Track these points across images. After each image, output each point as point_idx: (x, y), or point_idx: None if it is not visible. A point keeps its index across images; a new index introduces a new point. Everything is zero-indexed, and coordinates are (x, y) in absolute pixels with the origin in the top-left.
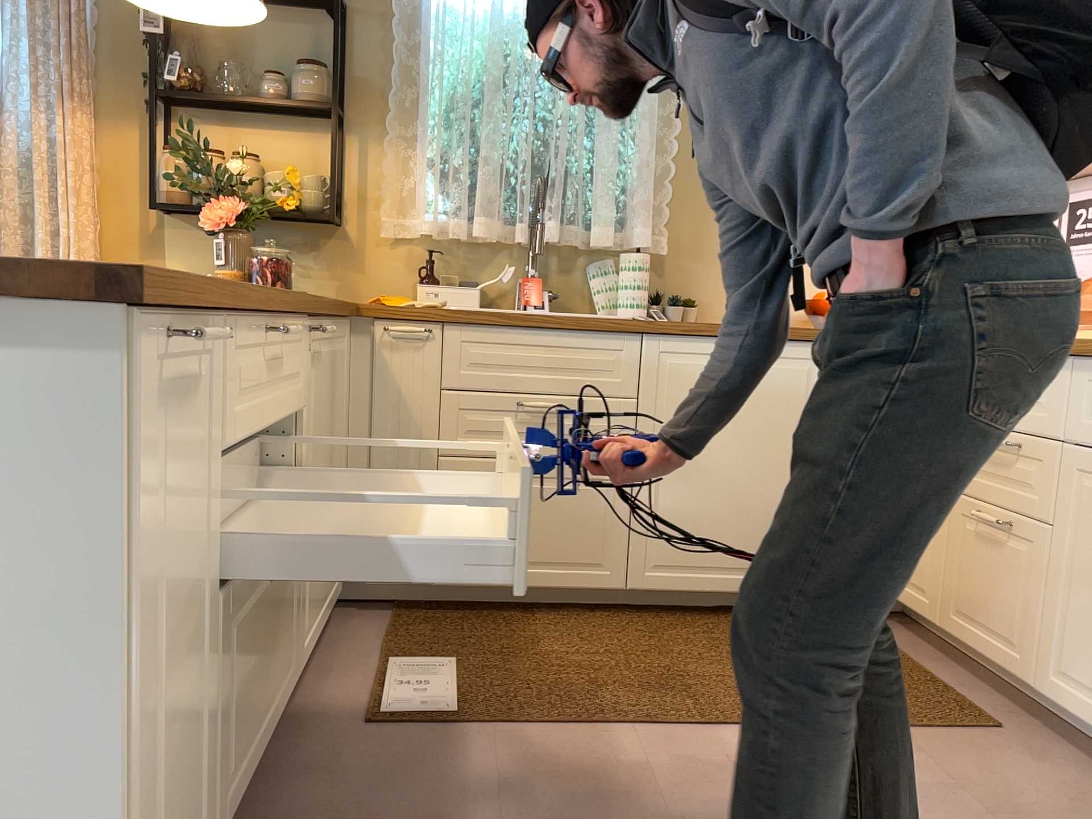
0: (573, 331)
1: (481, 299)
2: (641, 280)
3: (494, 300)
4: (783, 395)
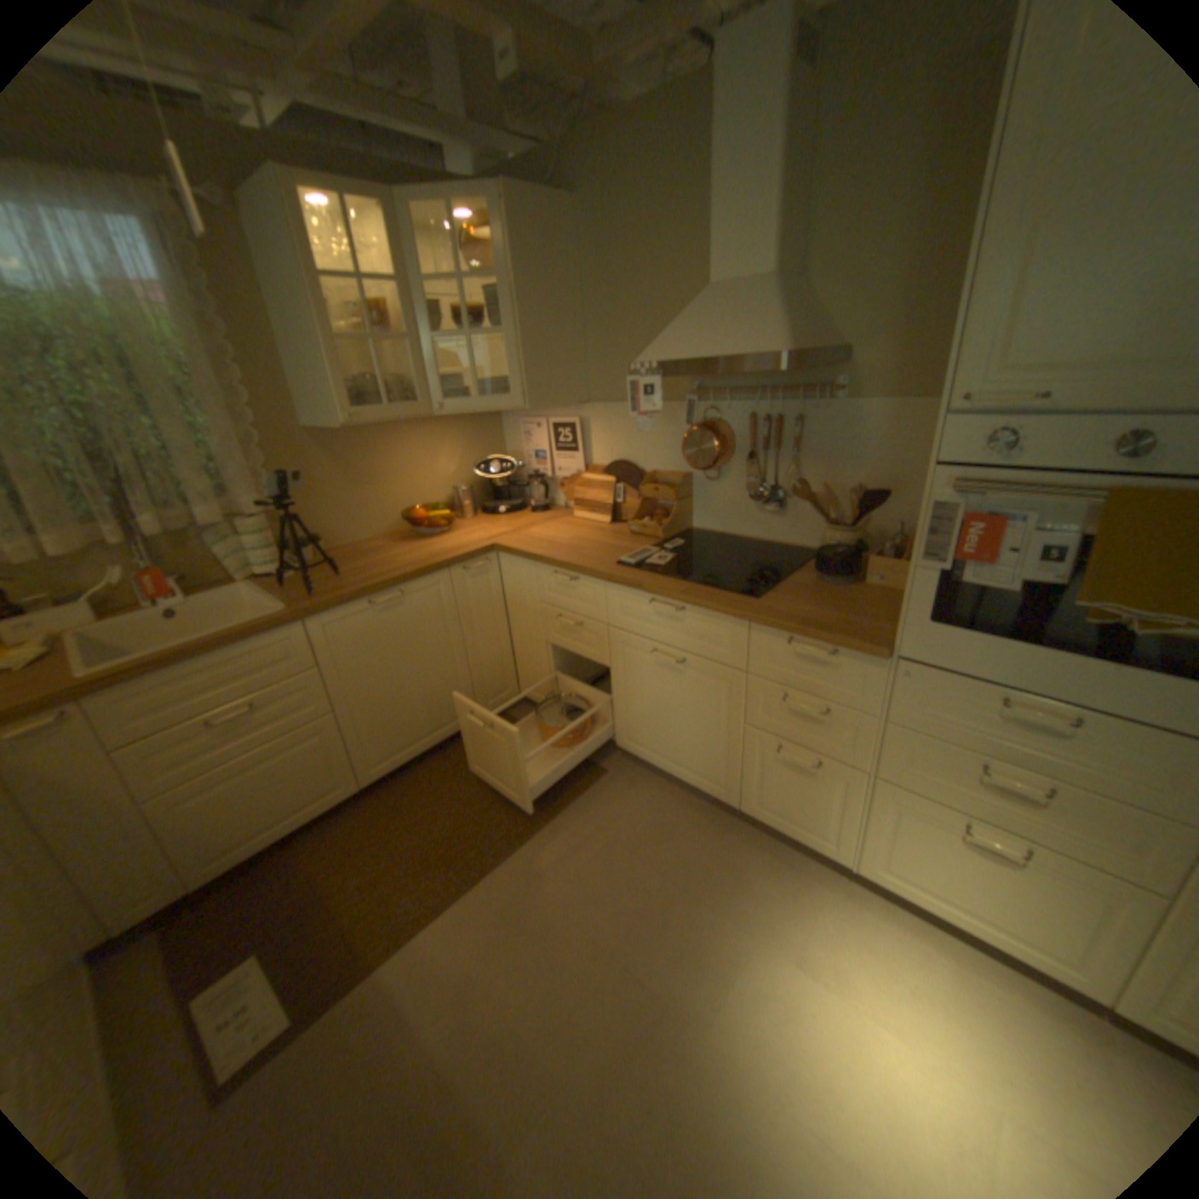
0: (234, 648)
1: (91, 613)
2: (263, 544)
3: (107, 603)
4: (424, 617)
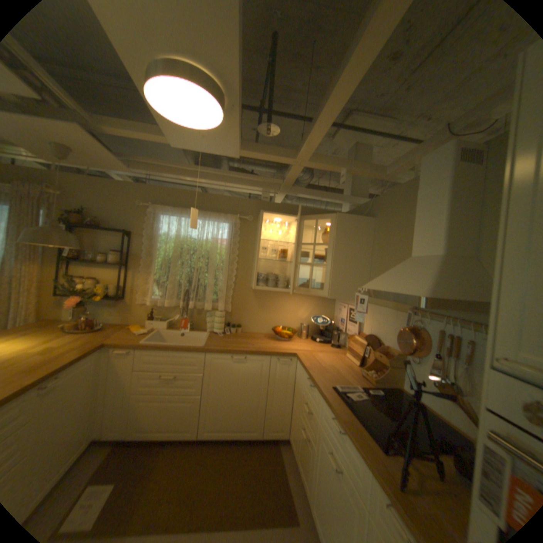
0: (180, 352)
1: (168, 325)
2: (220, 321)
3: (174, 324)
4: (252, 373)
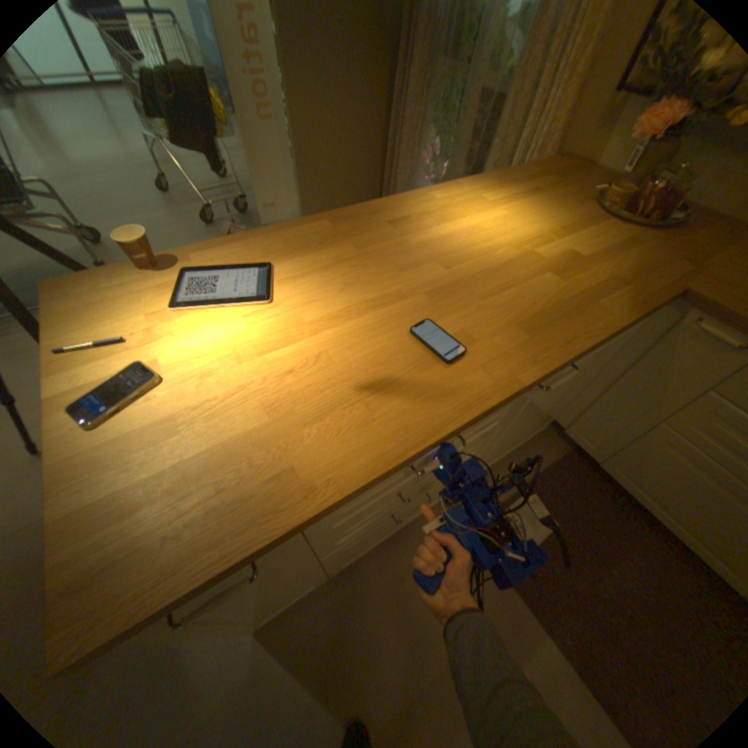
0: None
1: None
2: None
3: None
4: None
